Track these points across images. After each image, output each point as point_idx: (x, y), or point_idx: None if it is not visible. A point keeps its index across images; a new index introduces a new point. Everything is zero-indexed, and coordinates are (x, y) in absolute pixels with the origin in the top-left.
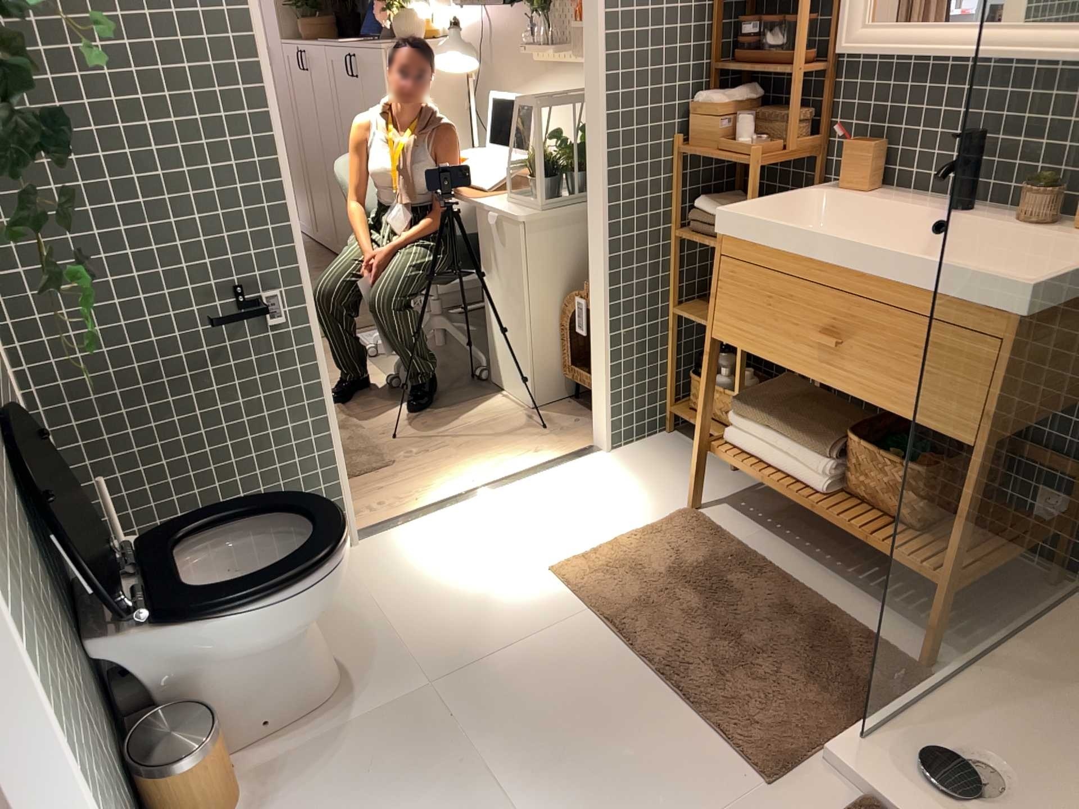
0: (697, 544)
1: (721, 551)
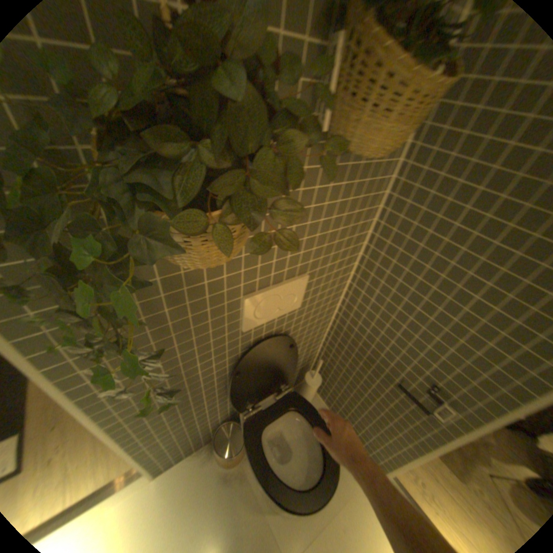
0: None
1: None
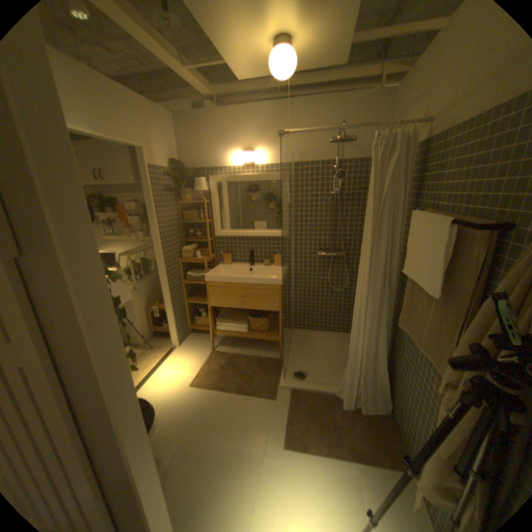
0: (221, 359)
1: (227, 358)
